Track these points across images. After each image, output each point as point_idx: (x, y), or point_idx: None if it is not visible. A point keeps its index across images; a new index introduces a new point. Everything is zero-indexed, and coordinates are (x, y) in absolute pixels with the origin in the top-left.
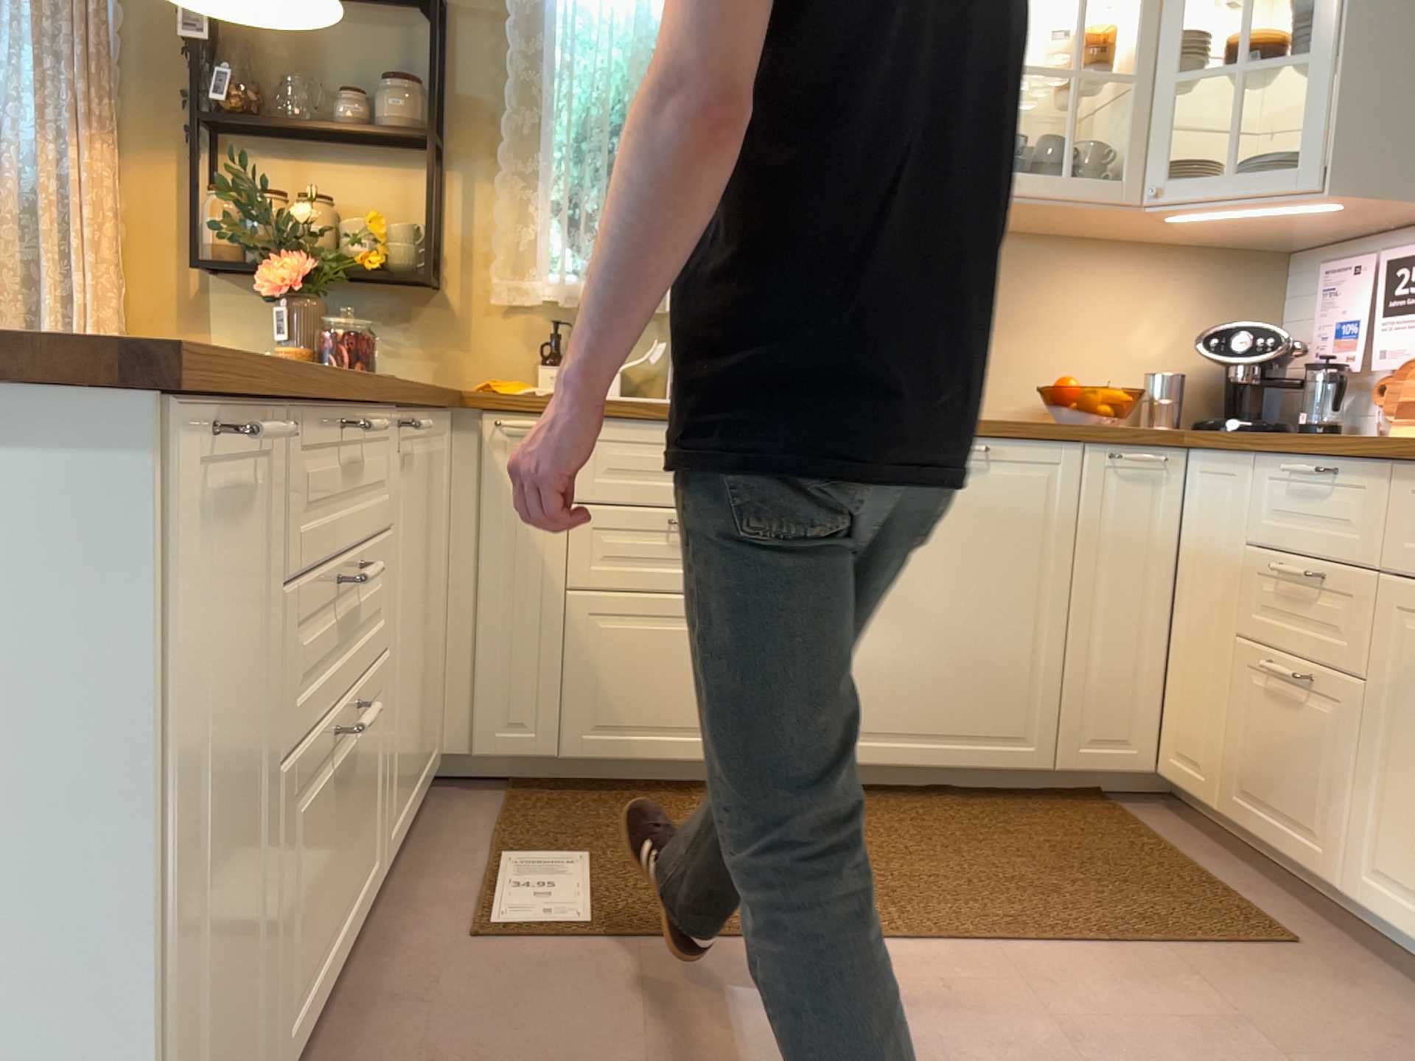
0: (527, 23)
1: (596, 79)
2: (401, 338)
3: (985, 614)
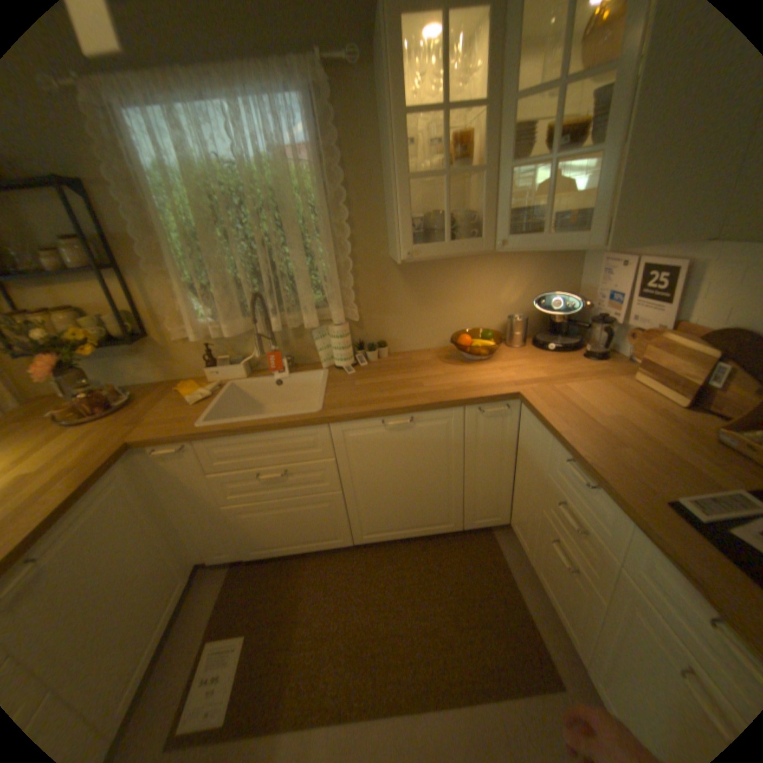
0: (127, 183)
1: (175, 214)
2: (139, 361)
3: (421, 484)
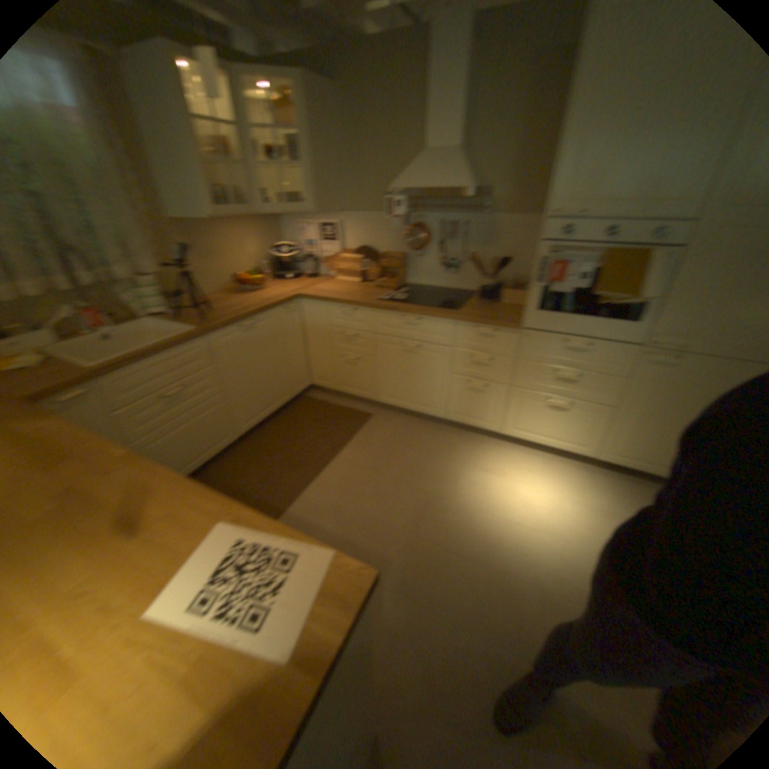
0: None
1: None
2: None
3: (271, 369)
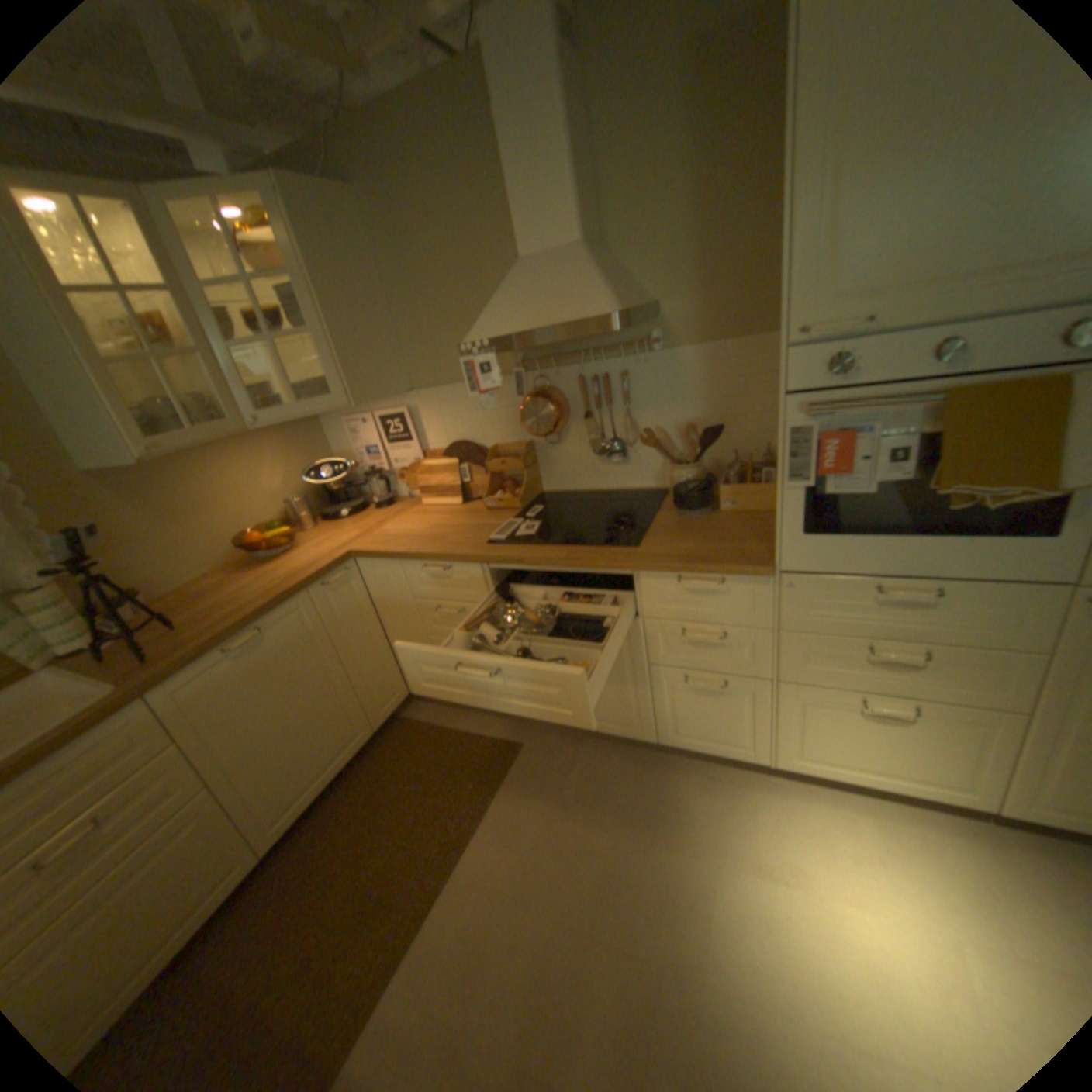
0: None
1: None
2: None
3: (306, 705)
